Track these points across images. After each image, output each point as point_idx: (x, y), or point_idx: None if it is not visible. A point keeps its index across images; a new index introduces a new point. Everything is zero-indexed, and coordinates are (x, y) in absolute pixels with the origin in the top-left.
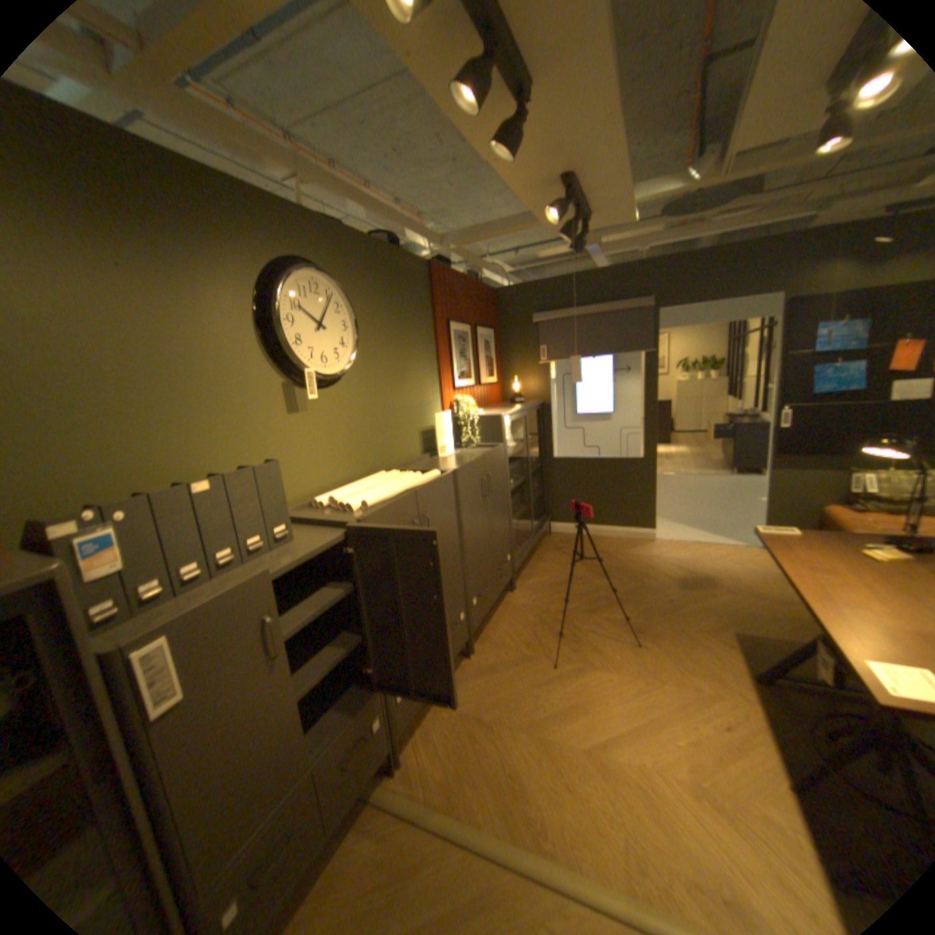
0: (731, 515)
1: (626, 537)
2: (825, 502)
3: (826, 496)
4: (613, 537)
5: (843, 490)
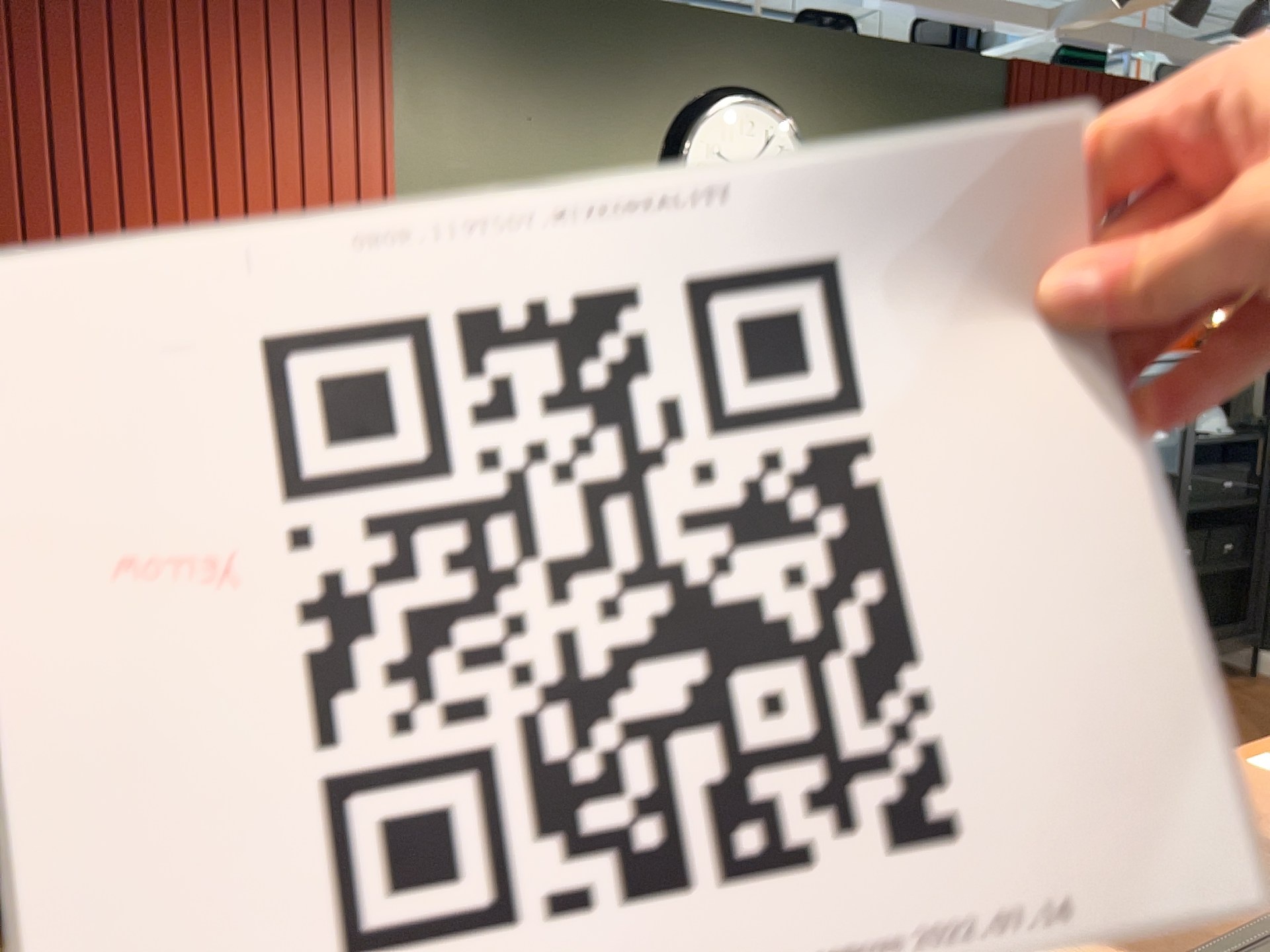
0: None
1: None
2: None
3: None
4: None
5: None
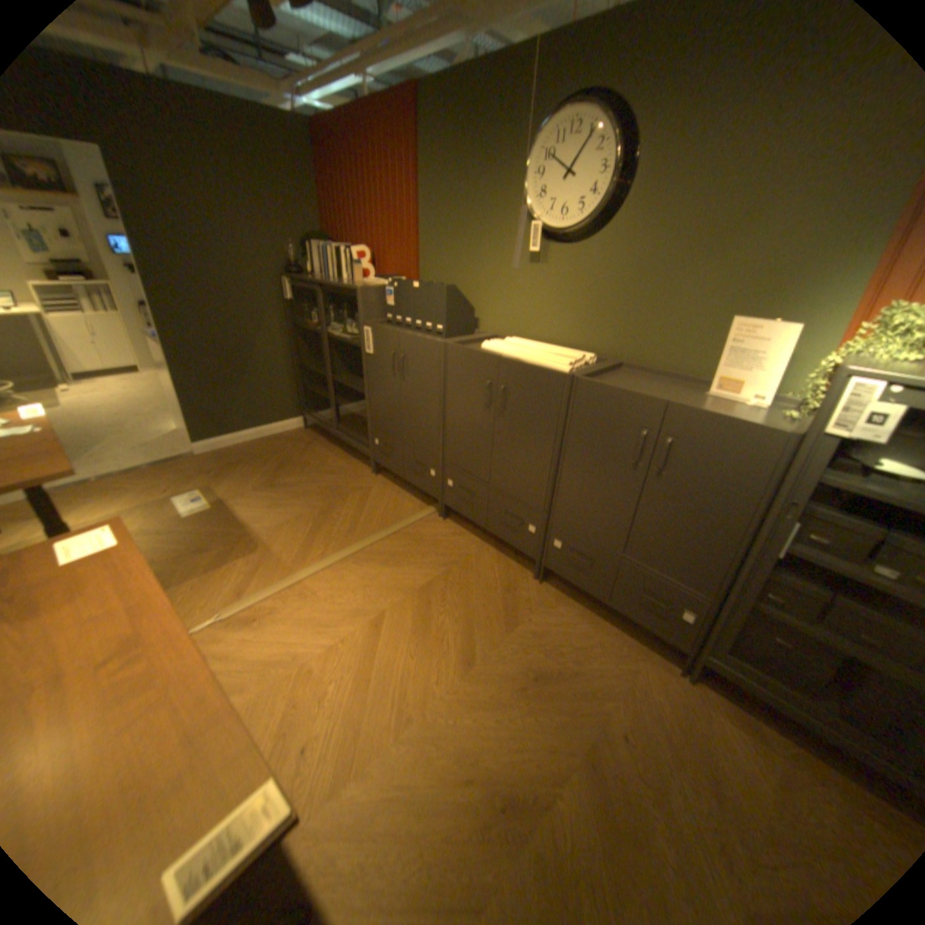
0: None
1: None
2: None
3: None
4: None
5: None
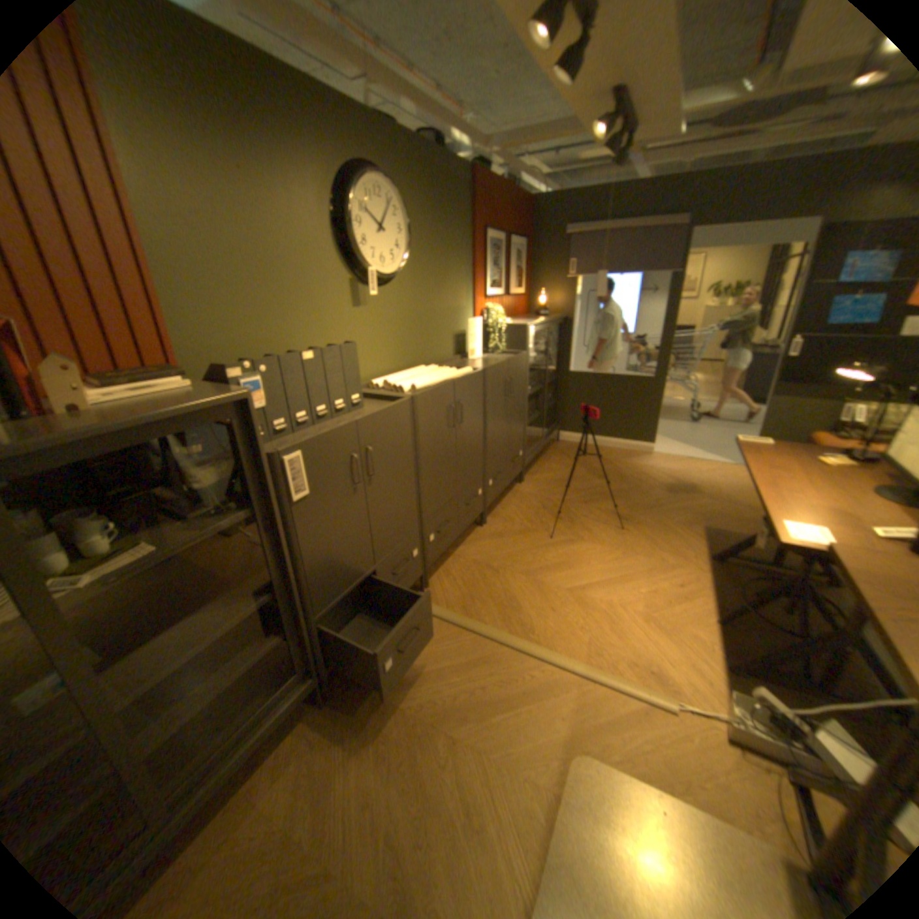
0: (728, 438)
1: (627, 449)
2: (815, 428)
3: (817, 423)
4: (615, 448)
5: (834, 419)
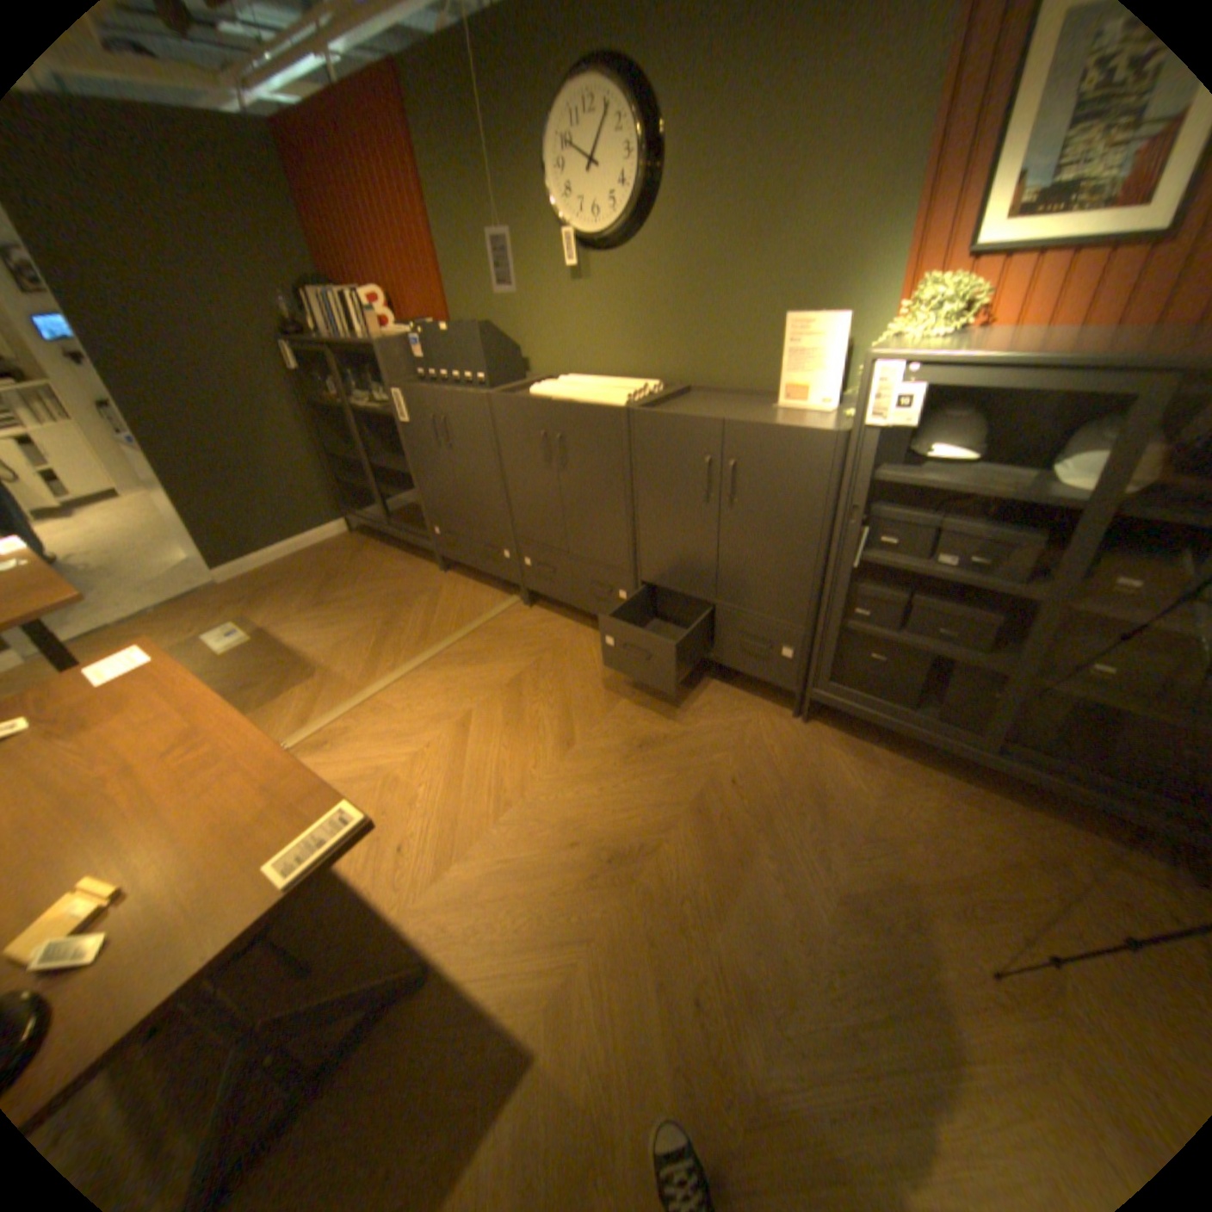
0: None
1: None
2: None
3: None
4: None
5: None
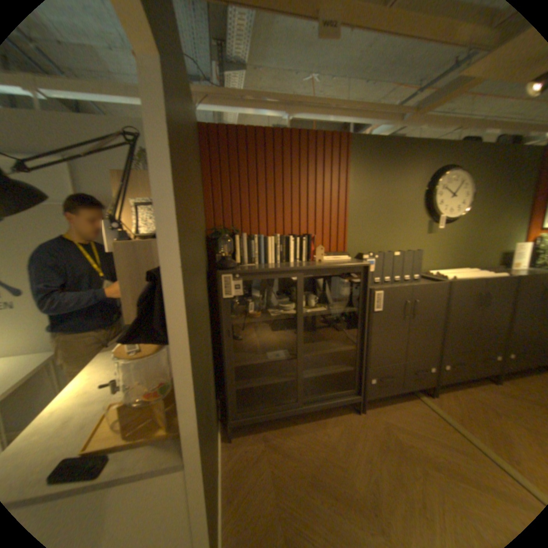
0: None
1: None
2: None
3: None
4: None
5: None
